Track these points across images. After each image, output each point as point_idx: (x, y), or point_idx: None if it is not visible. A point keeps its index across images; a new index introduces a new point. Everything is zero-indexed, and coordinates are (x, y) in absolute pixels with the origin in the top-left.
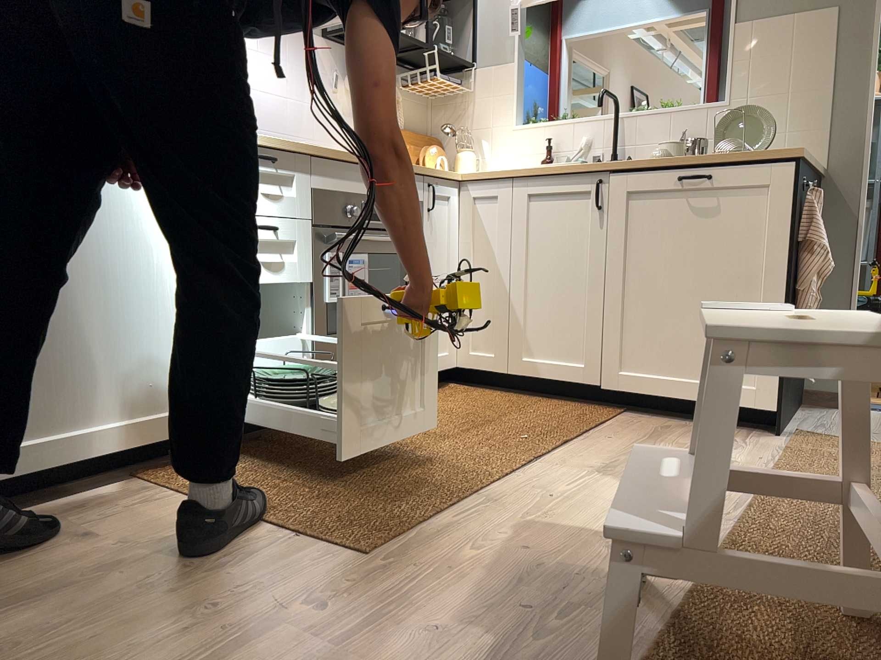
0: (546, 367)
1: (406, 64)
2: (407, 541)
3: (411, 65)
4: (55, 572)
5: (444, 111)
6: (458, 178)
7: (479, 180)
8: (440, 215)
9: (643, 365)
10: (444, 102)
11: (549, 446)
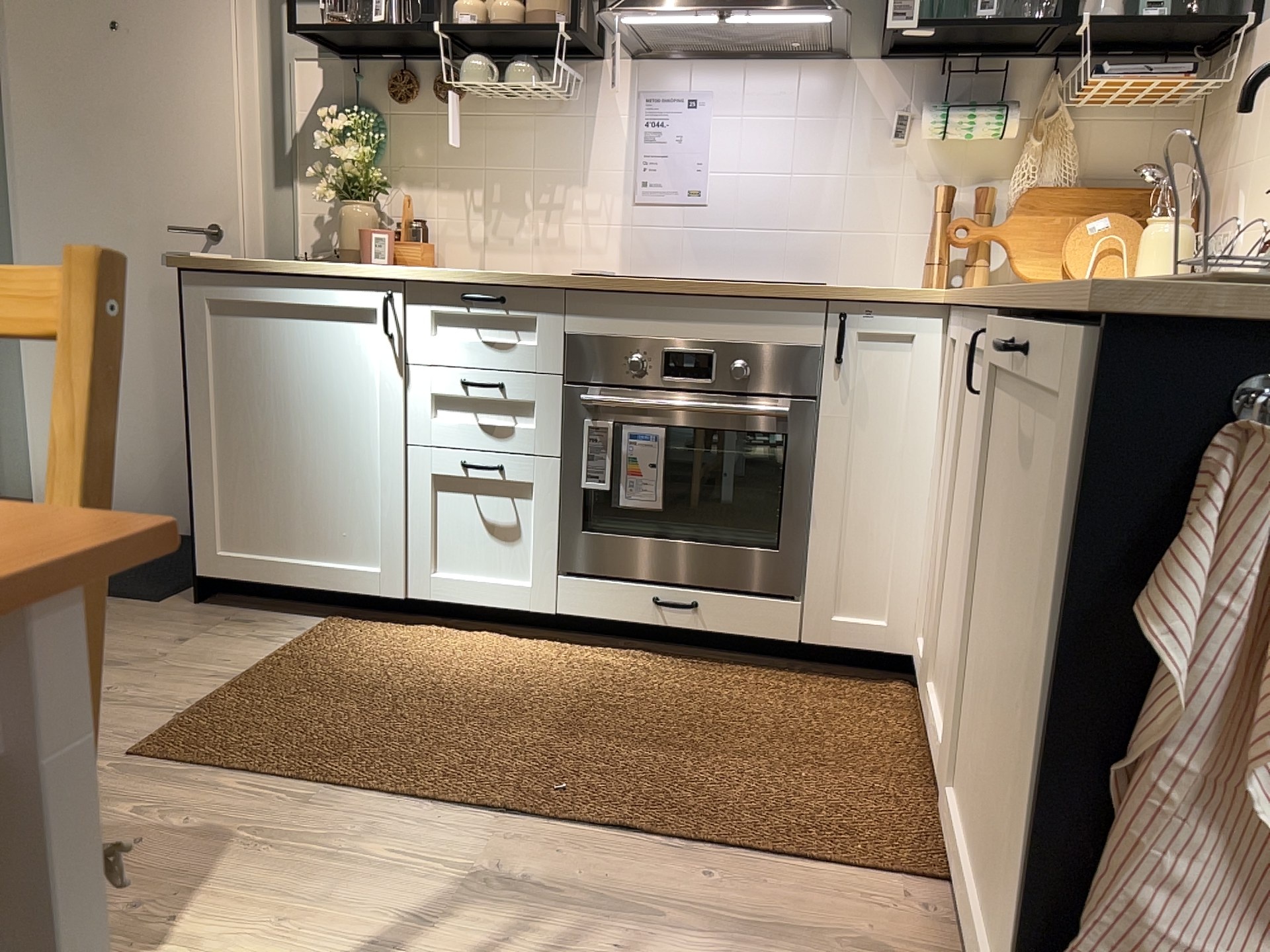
0: (936, 719)
1: (1102, 53)
2: (159, 770)
3: (1118, 51)
4: (117, 652)
5: (1209, 131)
6: (937, 303)
7: (955, 310)
8: (882, 374)
9: (971, 804)
10: (1211, 112)
11: (589, 819)
